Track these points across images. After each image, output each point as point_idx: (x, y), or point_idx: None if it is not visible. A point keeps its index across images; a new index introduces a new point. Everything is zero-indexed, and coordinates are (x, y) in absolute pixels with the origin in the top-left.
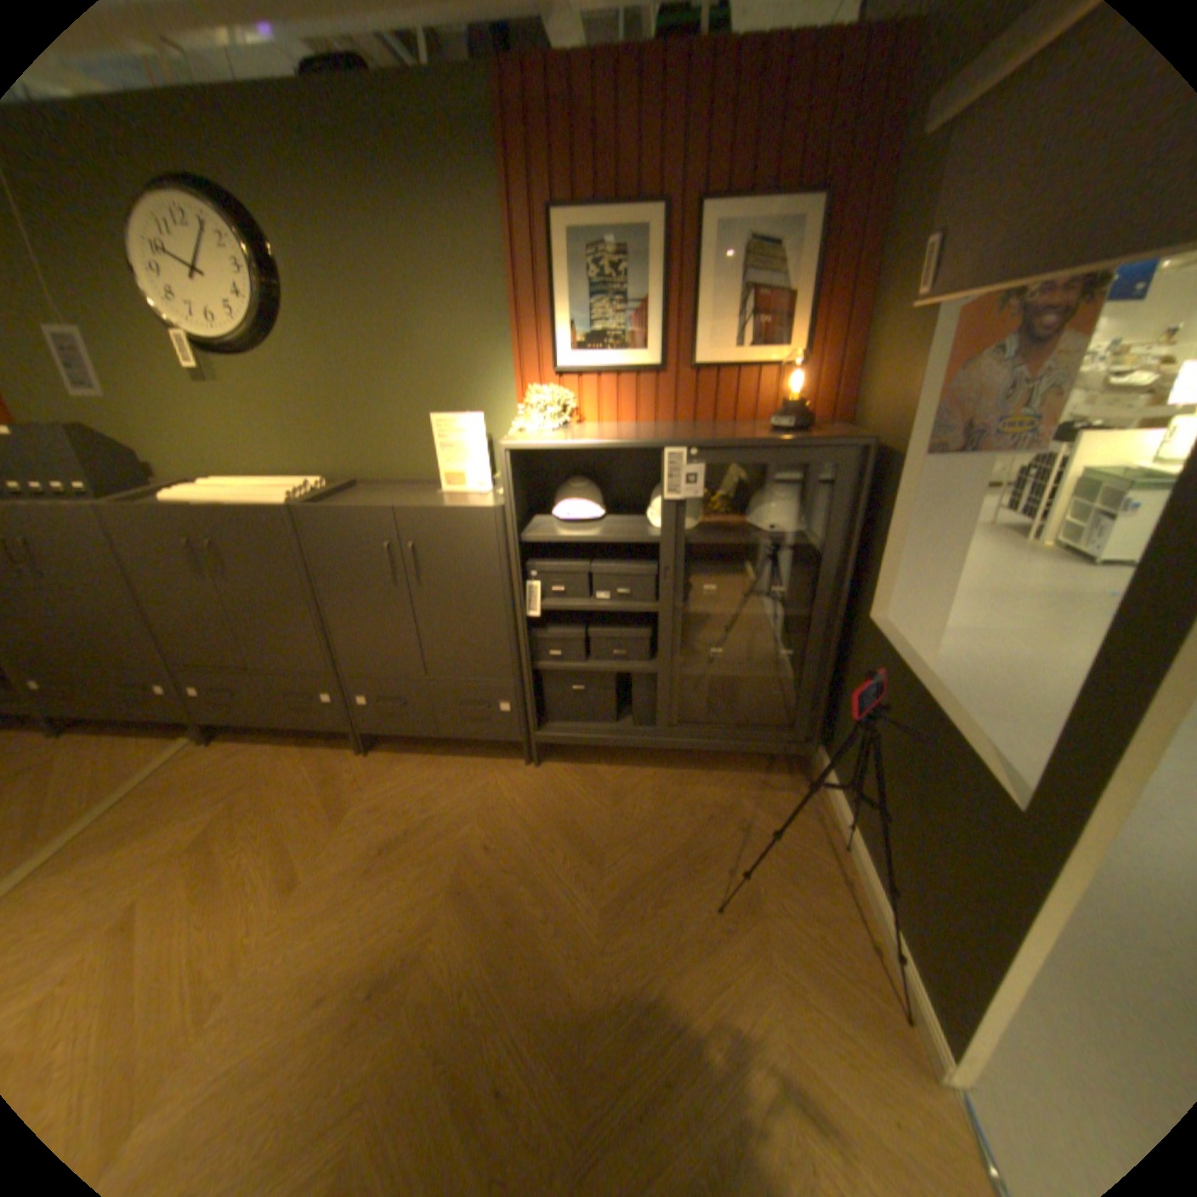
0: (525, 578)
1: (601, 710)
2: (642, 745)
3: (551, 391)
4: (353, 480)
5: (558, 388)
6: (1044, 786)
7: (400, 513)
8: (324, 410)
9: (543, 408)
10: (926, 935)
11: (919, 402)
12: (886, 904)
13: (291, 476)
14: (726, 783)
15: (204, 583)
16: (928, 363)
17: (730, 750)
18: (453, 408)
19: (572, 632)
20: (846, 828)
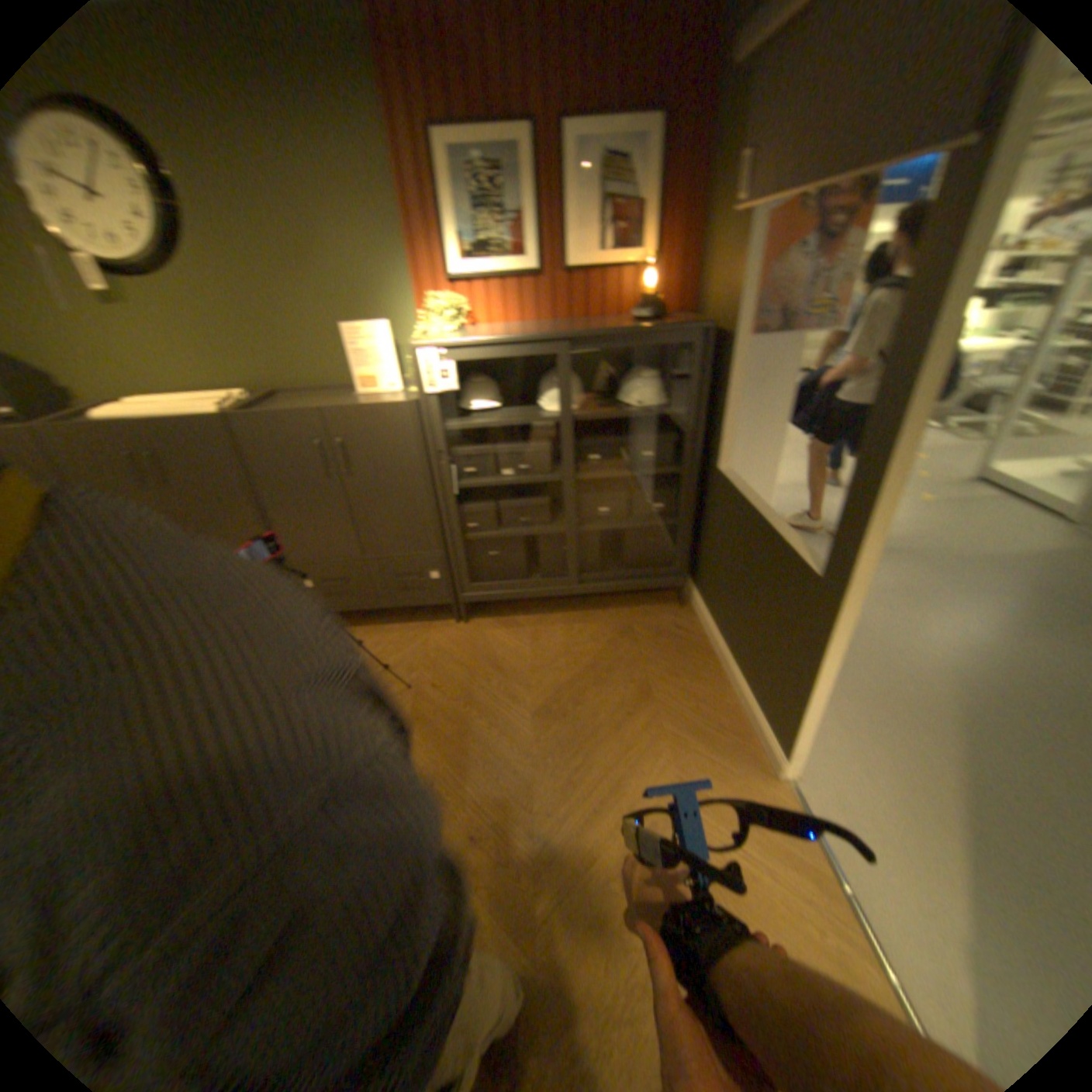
0: (441, 461)
1: (514, 569)
2: (551, 592)
3: (444, 296)
4: (271, 390)
5: (450, 294)
6: (830, 550)
7: (326, 412)
8: (234, 325)
9: (438, 313)
10: (767, 683)
11: (742, 287)
12: (741, 674)
13: (209, 391)
14: (619, 614)
15: (147, 493)
16: (746, 255)
17: (620, 587)
18: (356, 317)
19: (484, 505)
20: (711, 632)
